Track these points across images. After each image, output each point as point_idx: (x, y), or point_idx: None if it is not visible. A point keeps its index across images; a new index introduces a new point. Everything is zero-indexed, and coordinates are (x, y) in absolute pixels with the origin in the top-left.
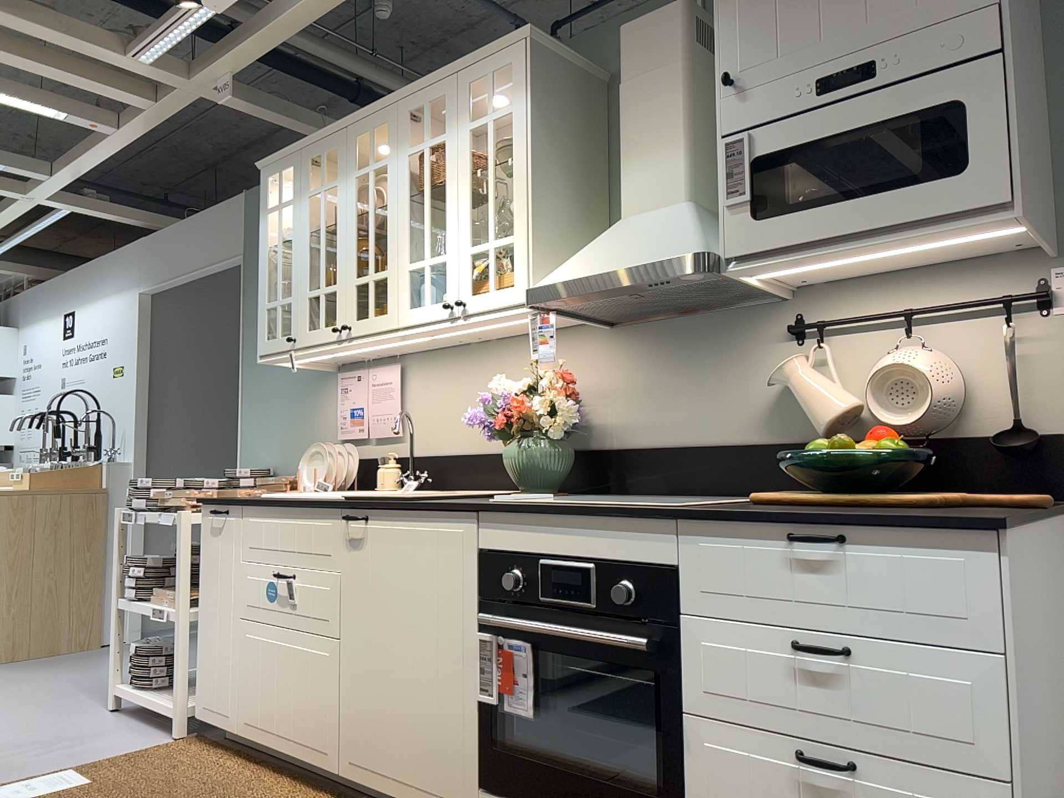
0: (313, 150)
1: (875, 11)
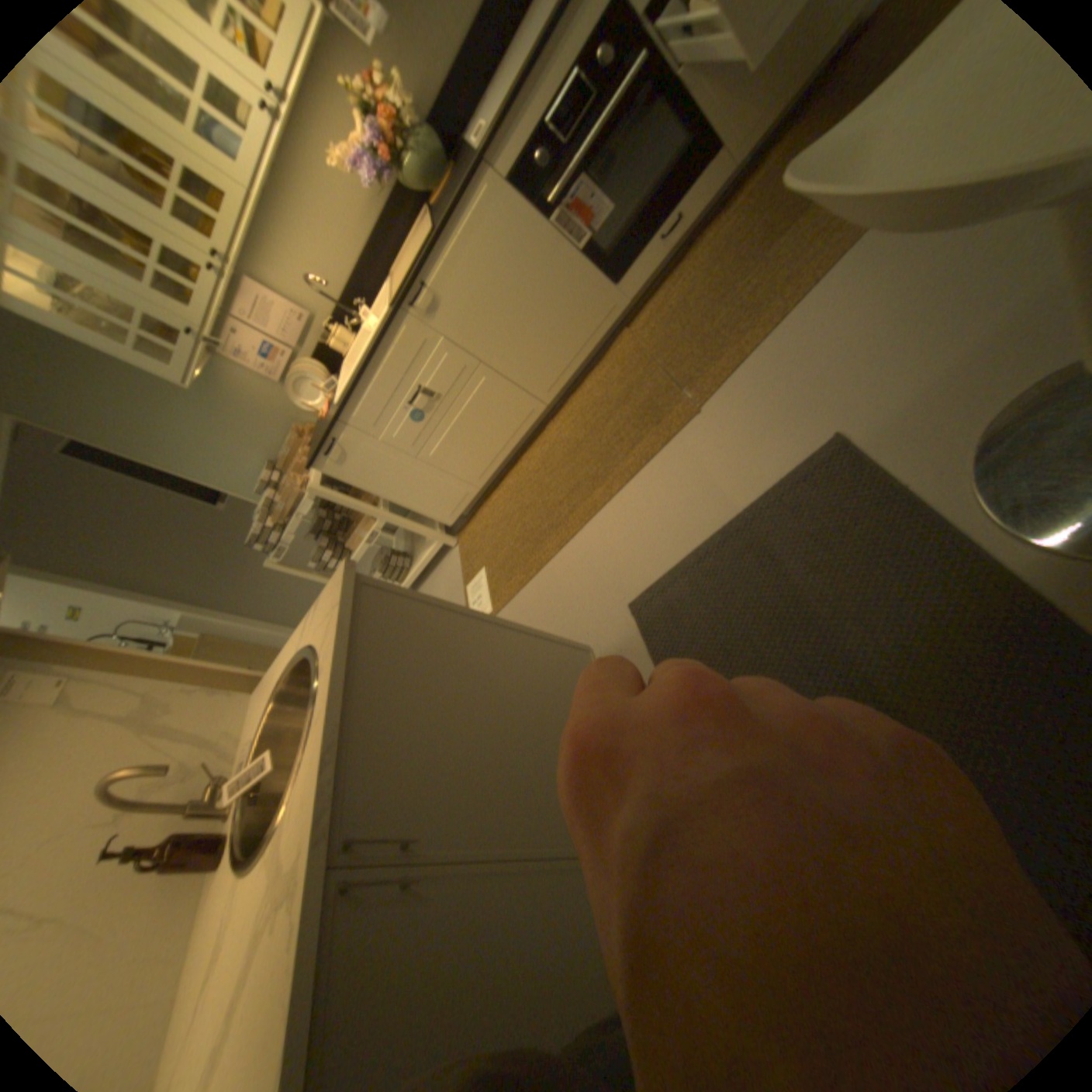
0: None
1: None
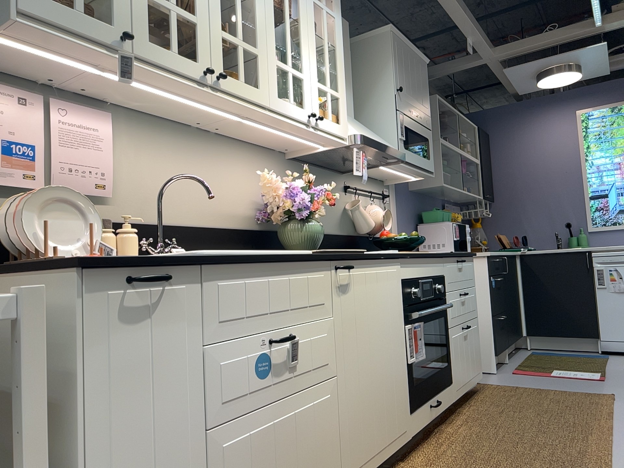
0: None
1: (419, 99)
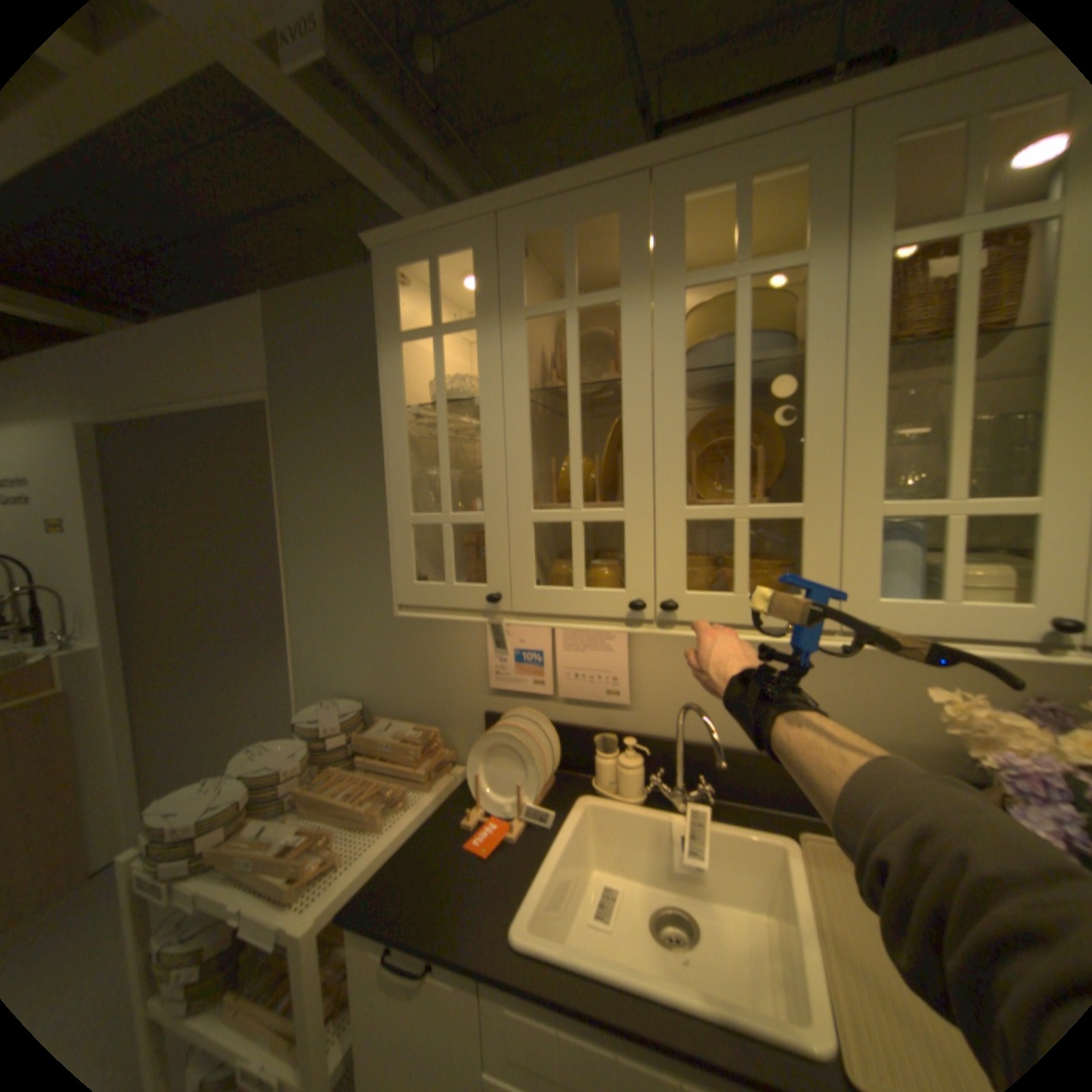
0: (535, 213)
1: None
